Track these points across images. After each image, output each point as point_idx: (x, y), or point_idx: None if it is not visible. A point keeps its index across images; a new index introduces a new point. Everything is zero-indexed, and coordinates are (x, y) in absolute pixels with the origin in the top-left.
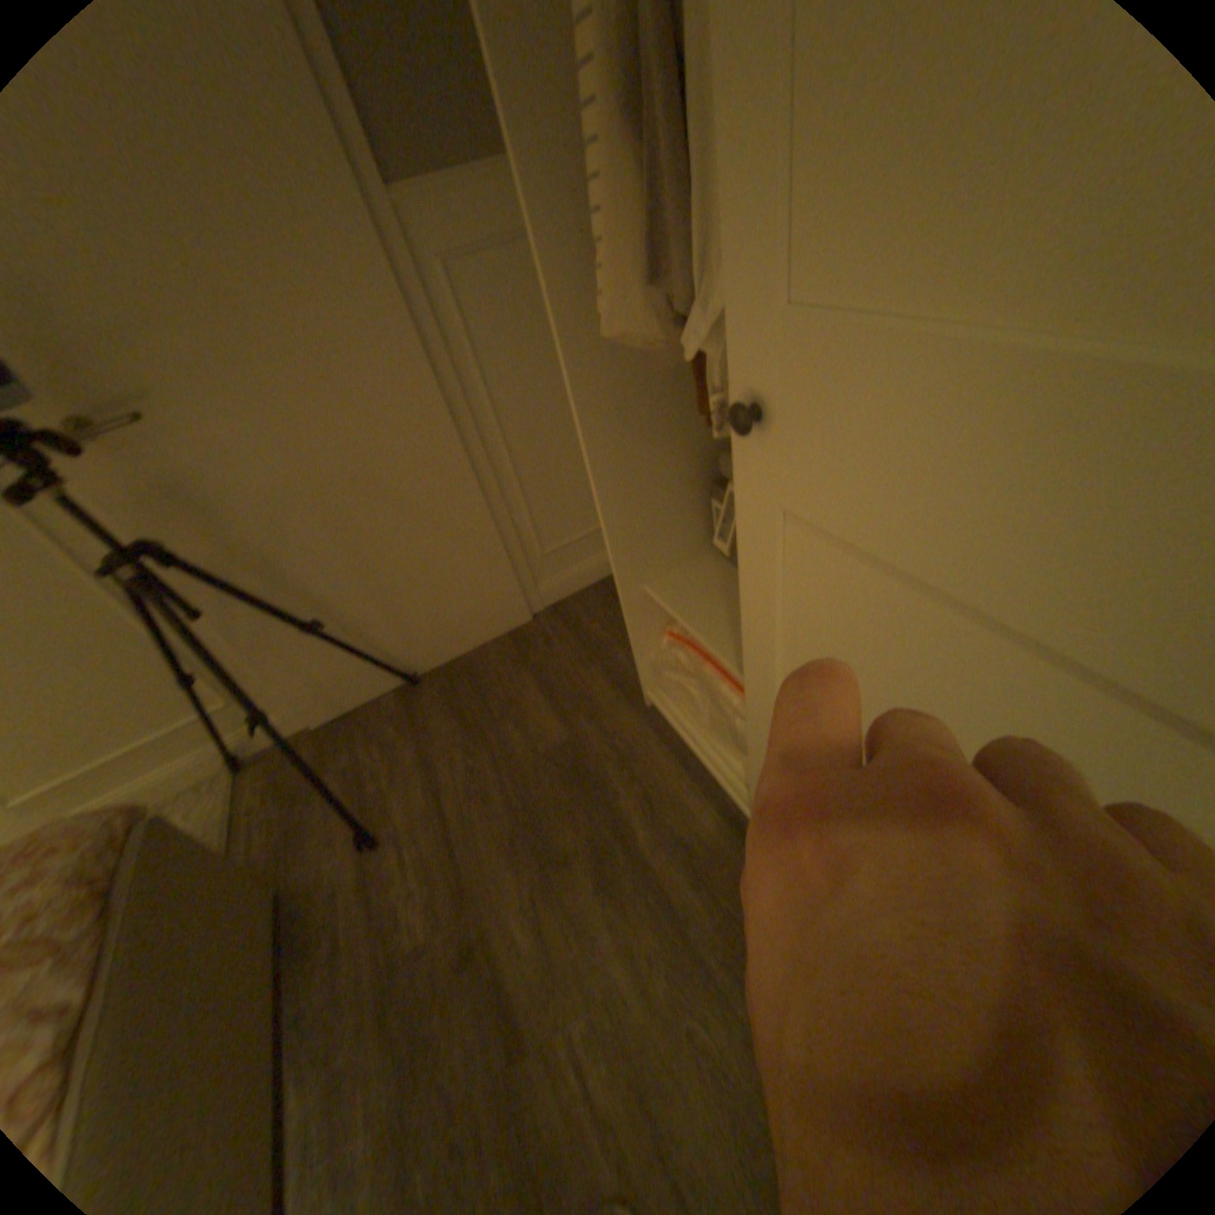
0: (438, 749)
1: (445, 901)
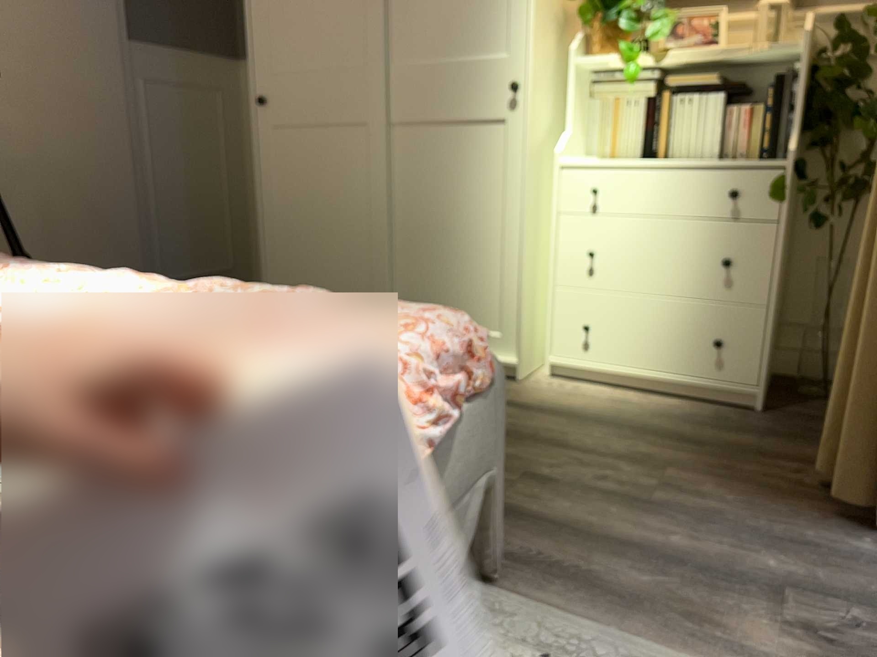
0: None
1: None
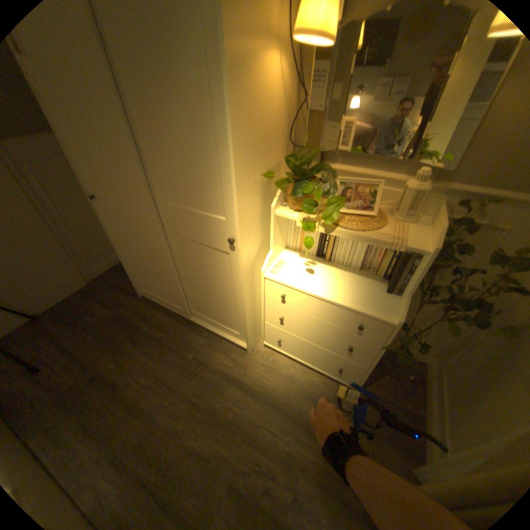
0: (56, 334)
1: (77, 371)
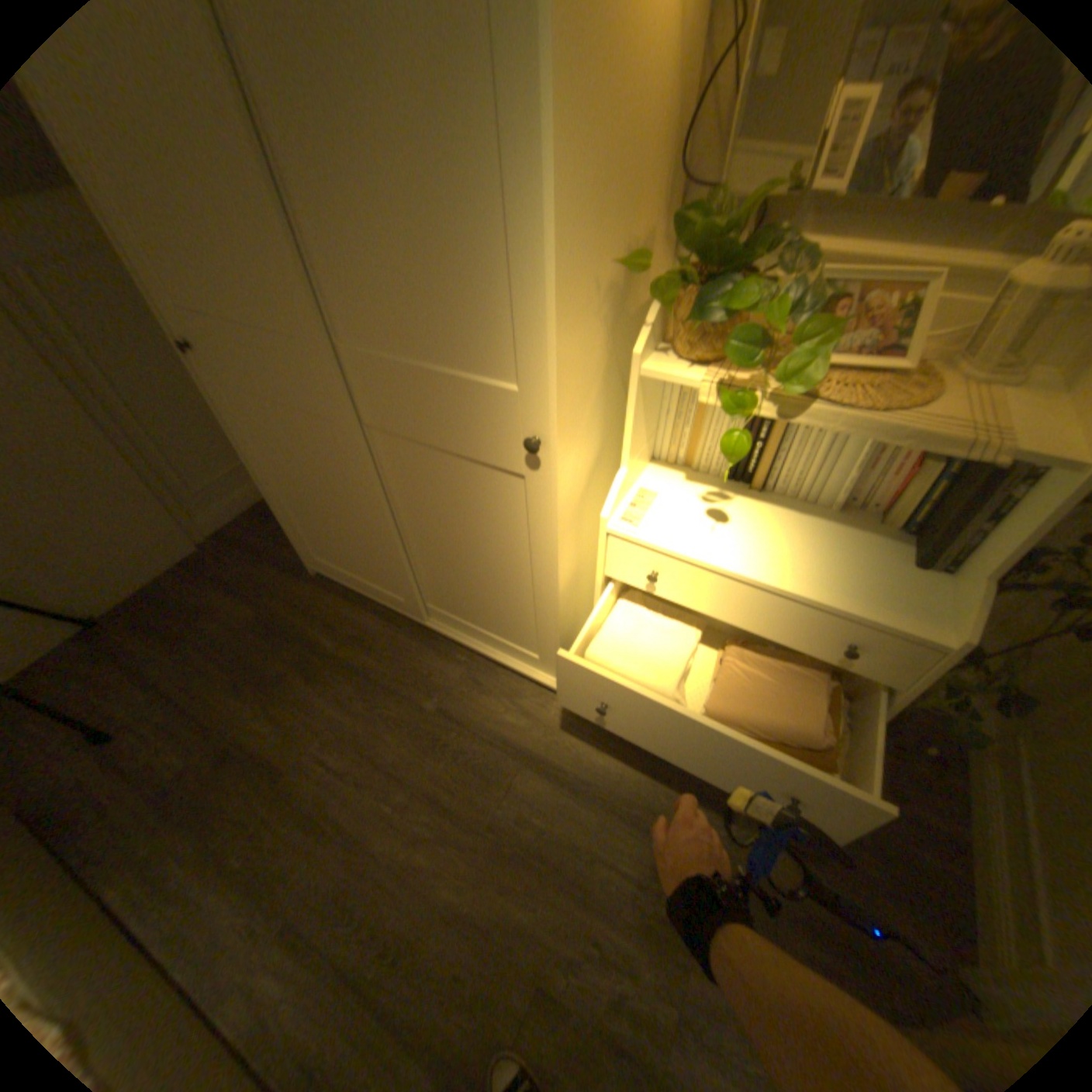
0: (141, 661)
1: (192, 740)
